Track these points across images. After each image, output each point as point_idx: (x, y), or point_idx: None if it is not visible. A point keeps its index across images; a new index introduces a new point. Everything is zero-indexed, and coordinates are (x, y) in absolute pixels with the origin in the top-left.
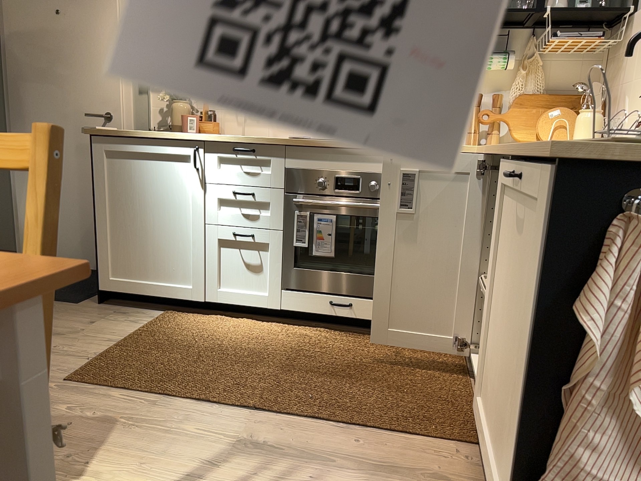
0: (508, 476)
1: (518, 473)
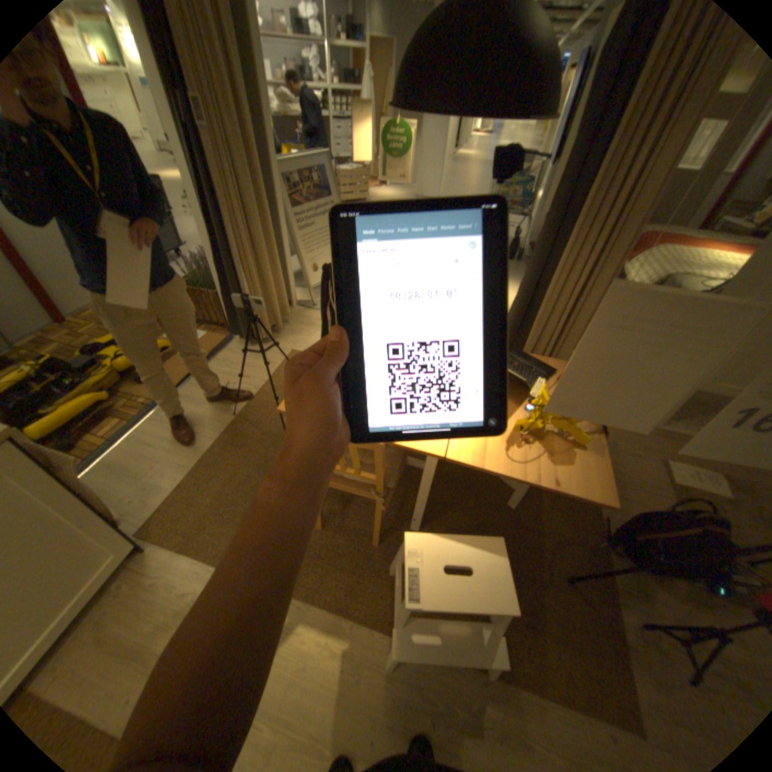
0: (105, 543)
1: (110, 525)
